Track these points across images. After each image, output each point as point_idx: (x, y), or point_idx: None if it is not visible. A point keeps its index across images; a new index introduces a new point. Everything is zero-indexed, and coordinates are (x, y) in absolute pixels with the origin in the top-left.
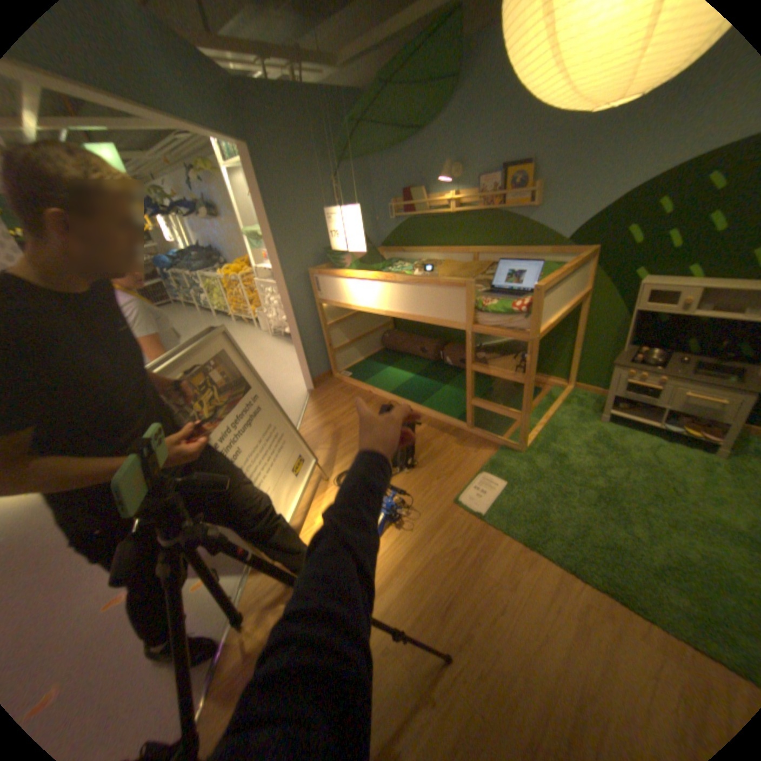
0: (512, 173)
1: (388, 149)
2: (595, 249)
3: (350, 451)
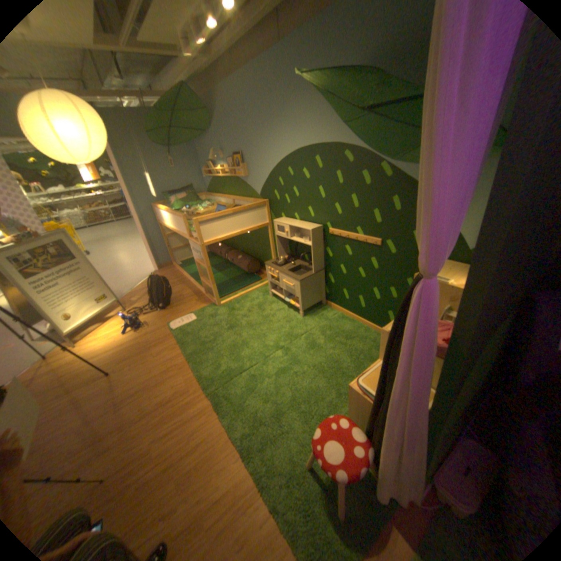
0: (234, 158)
1: (199, 140)
2: (264, 202)
3: (146, 300)
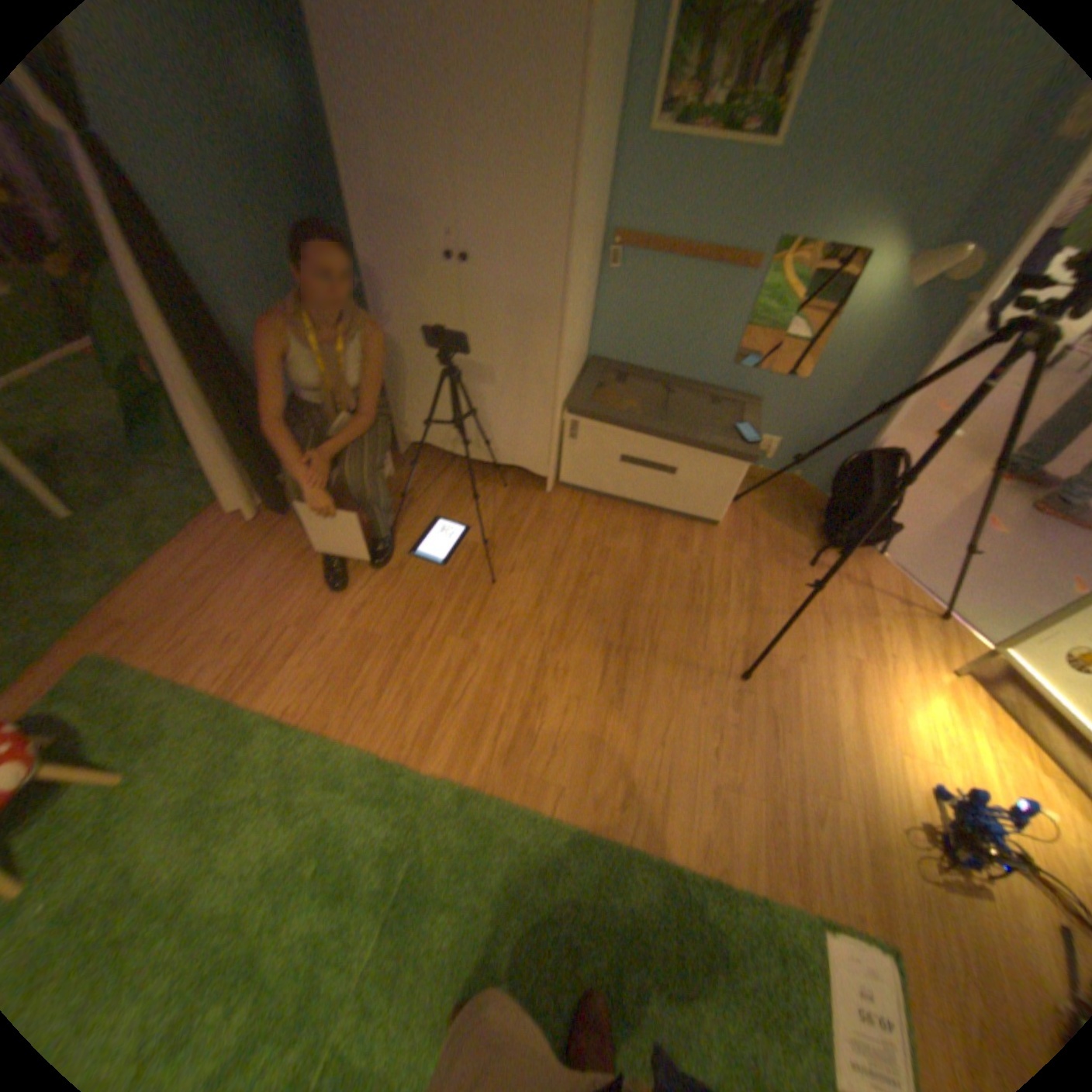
0: None
1: None
2: None
3: None
